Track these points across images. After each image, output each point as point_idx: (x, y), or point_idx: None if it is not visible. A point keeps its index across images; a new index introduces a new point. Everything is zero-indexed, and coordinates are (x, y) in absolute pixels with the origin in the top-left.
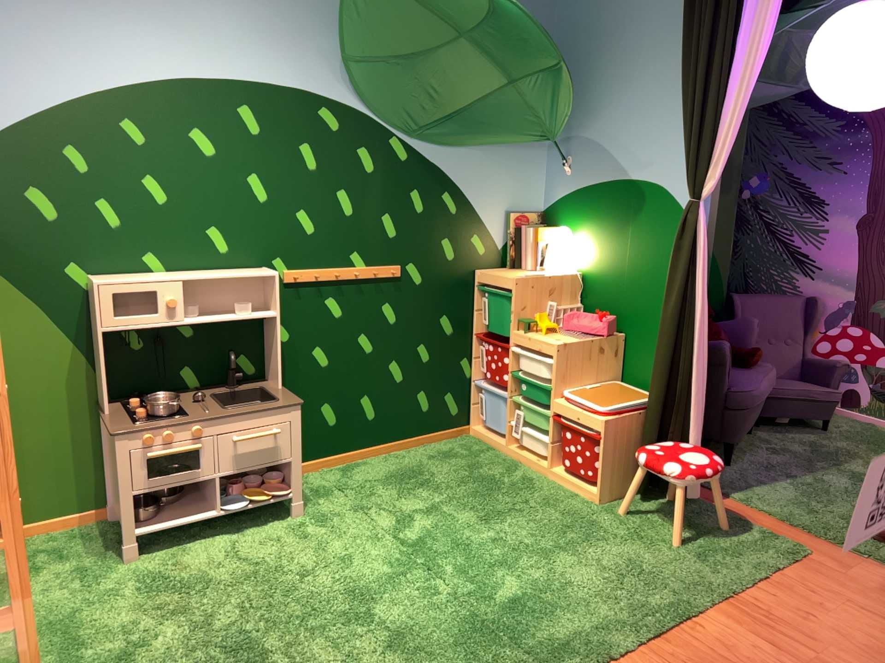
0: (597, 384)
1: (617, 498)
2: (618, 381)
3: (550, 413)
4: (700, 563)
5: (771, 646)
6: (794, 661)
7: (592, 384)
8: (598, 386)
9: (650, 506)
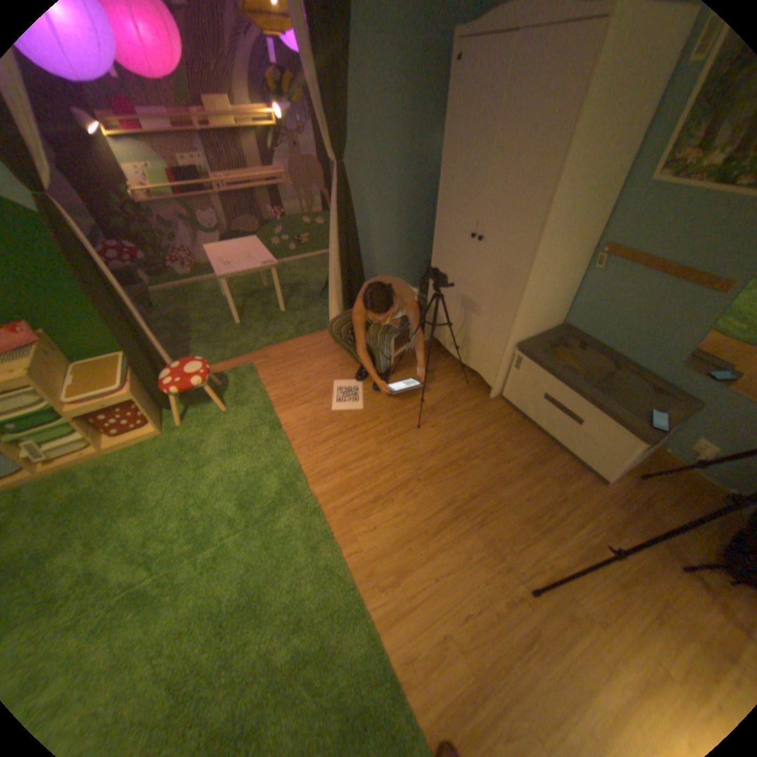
0: (68, 377)
1: (159, 422)
2: (68, 364)
3: (61, 423)
4: (242, 406)
5: (305, 404)
6: (315, 401)
7: (63, 380)
8: (71, 379)
9: (178, 409)
